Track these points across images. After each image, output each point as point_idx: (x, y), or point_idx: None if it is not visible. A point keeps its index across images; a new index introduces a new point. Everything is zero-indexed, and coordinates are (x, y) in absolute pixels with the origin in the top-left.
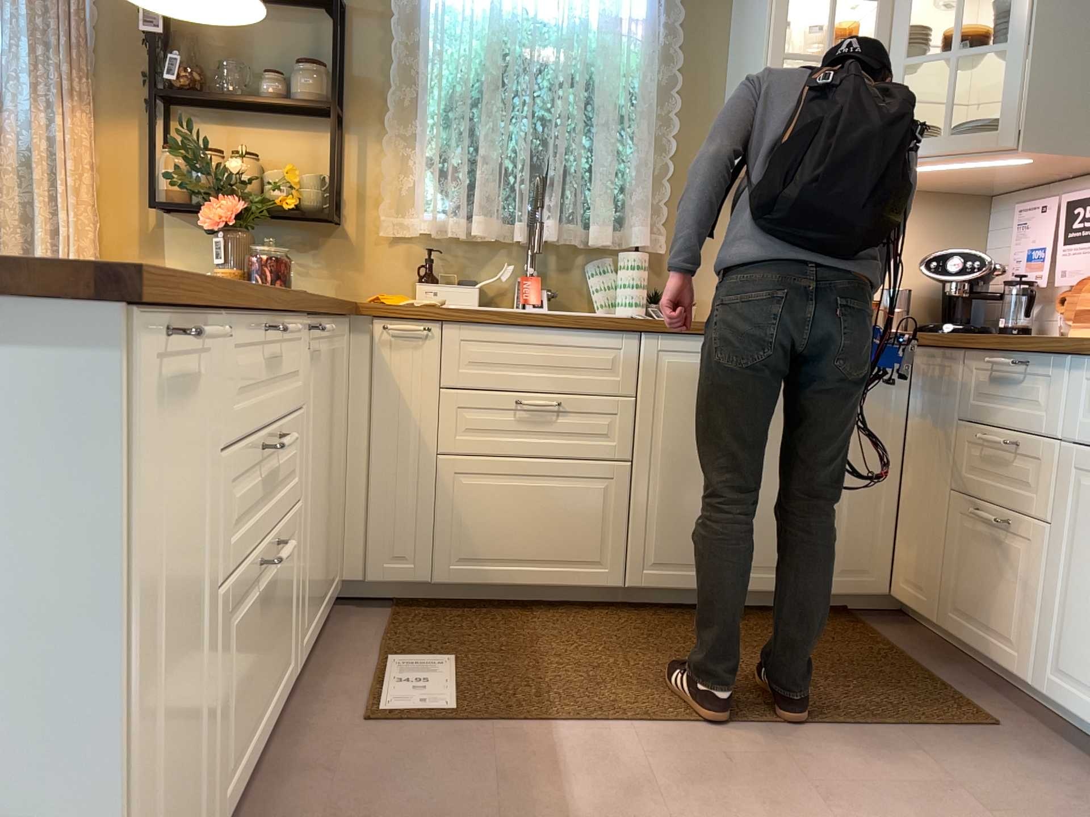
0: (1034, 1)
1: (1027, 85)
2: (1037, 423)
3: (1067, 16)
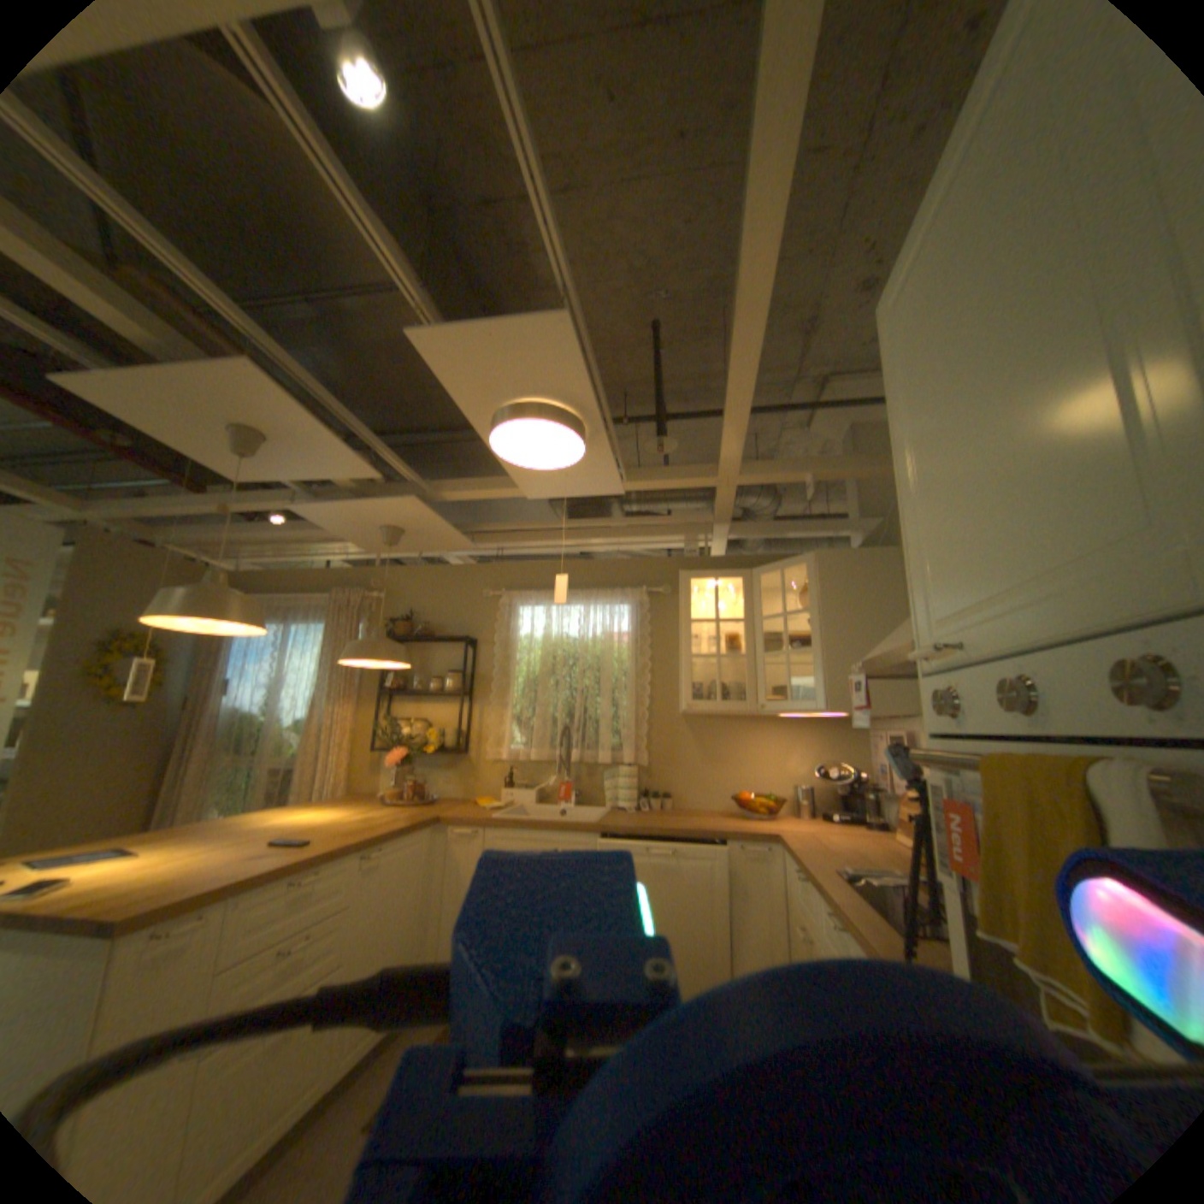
0: (823, 623)
1: (825, 673)
2: (813, 929)
3: (842, 631)
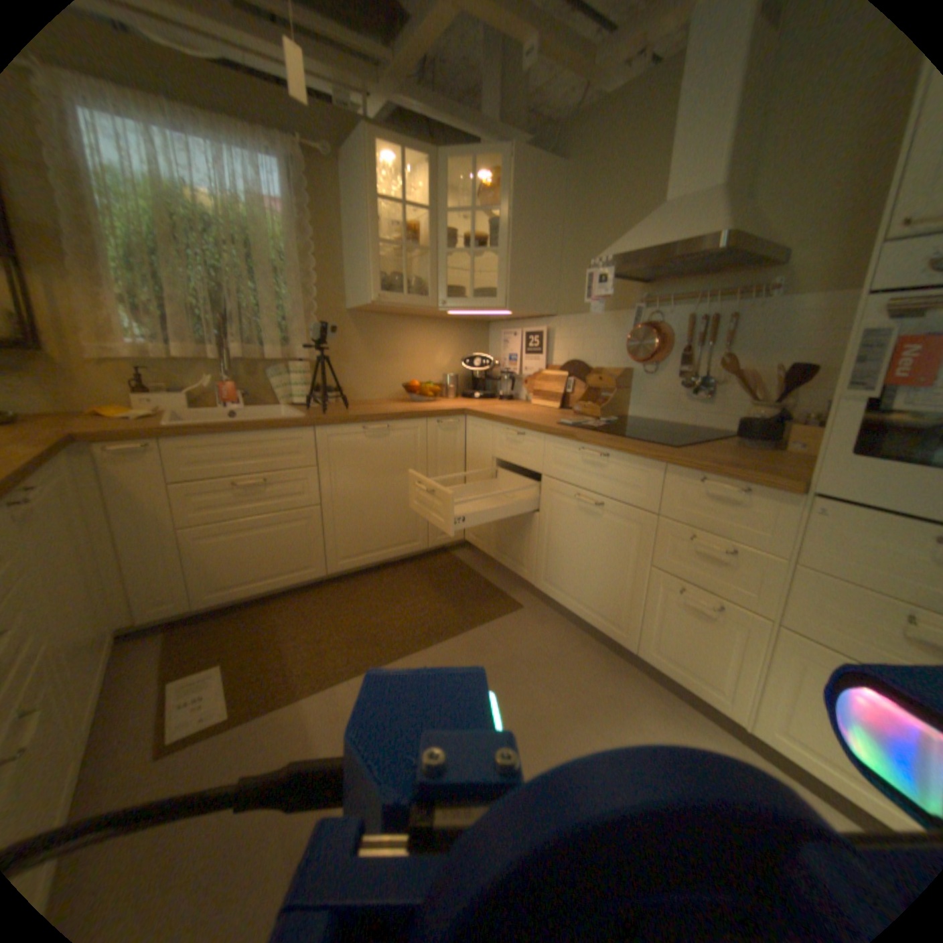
0: (506, 223)
1: (506, 272)
2: (527, 463)
3: (522, 234)
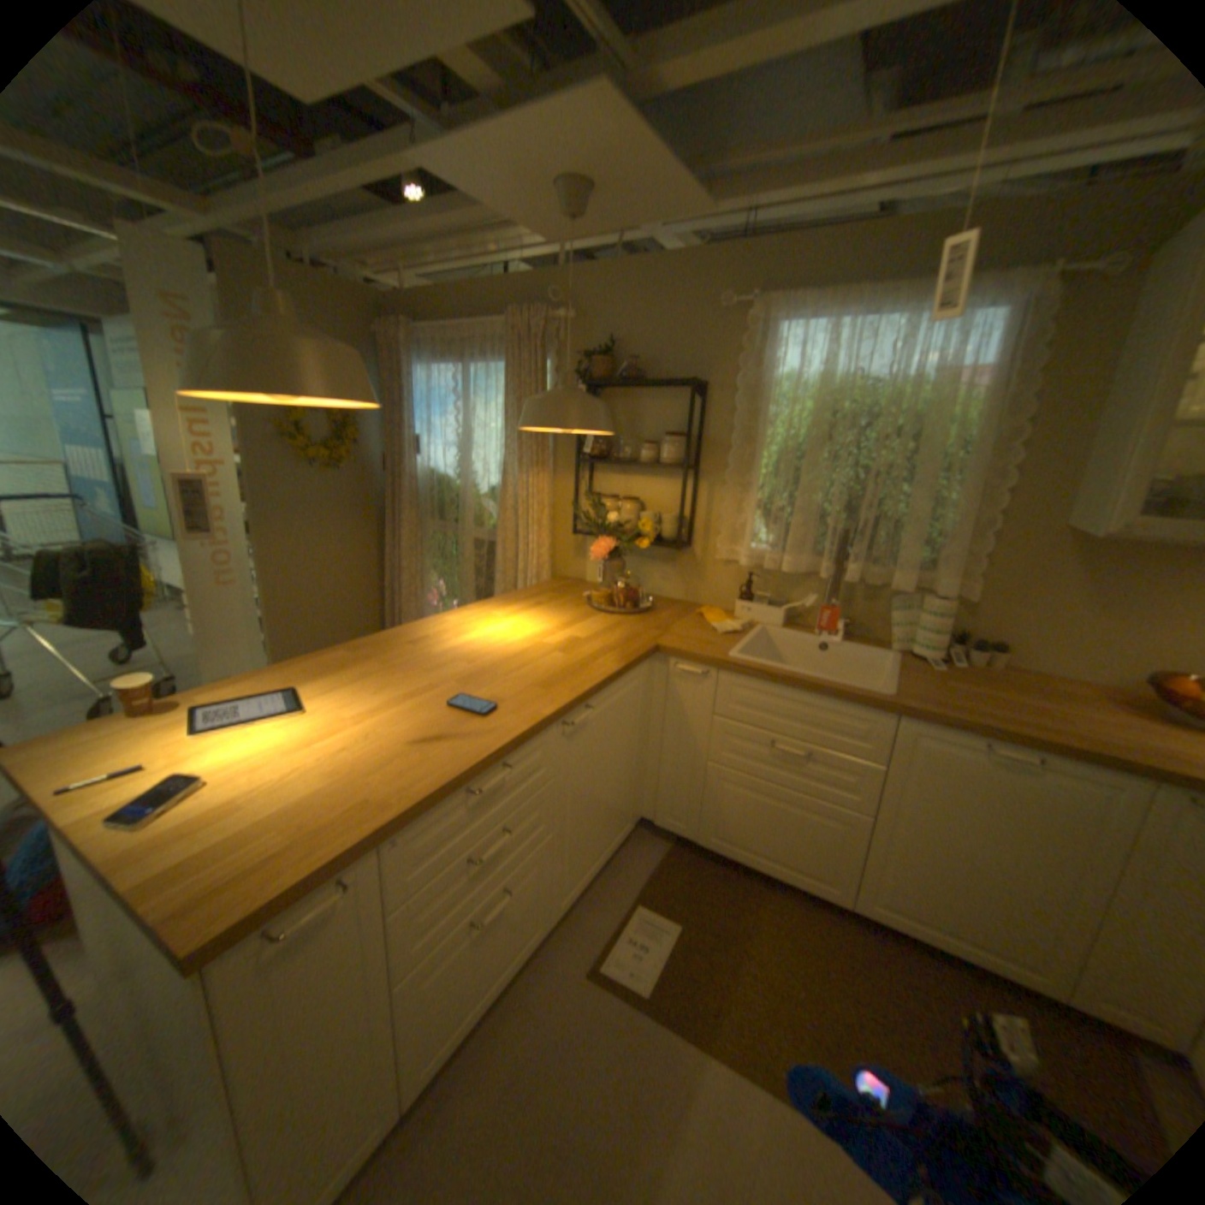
0: None
1: None
2: None
3: None
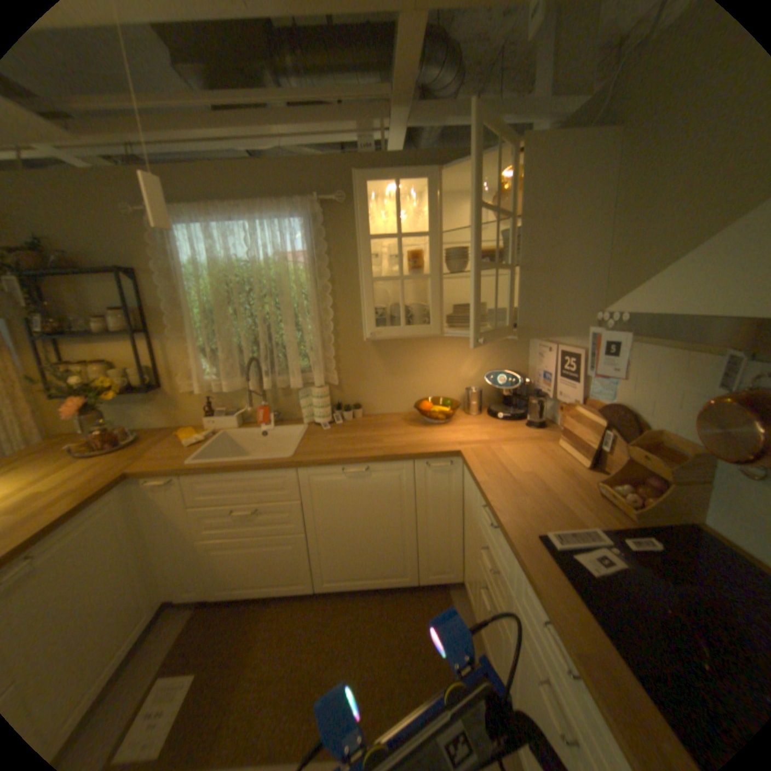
0: (522, 235)
1: (519, 296)
2: (505, 571)
3: (543, 245)
